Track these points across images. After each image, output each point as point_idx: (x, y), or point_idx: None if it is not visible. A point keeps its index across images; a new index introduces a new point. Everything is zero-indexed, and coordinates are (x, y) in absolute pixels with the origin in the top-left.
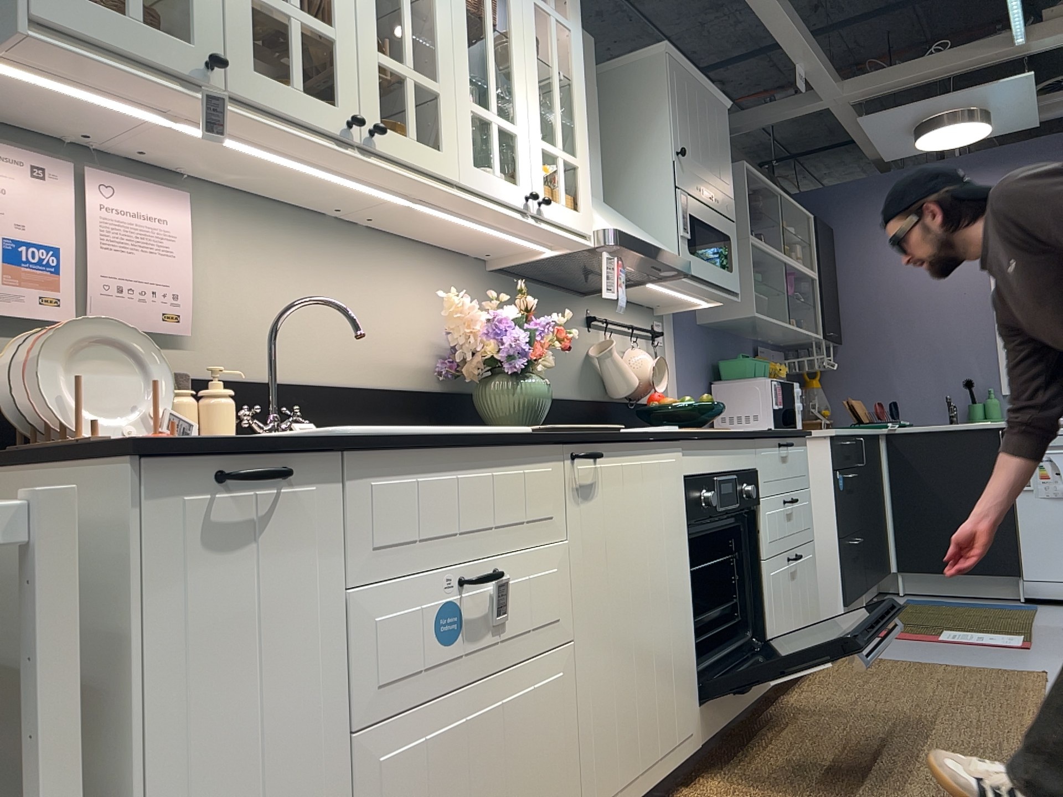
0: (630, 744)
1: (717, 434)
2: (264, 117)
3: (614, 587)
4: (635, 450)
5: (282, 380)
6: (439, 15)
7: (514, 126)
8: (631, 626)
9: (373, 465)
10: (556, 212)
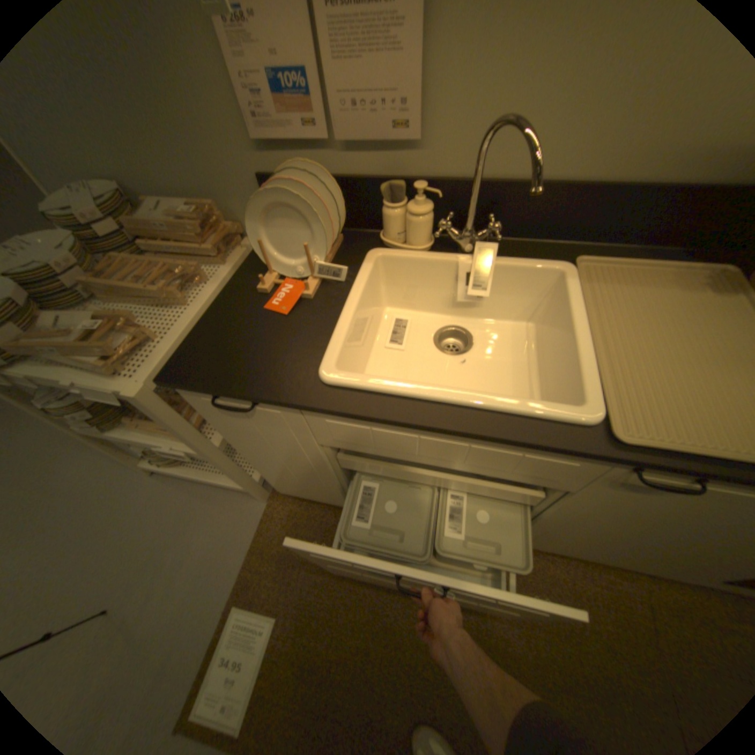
0: (586, 553)
1: None
2: None
3: (636, 527)
4: None
5: (516, 177)
6: None
7: None
8: (645, 542)
9: (331, 416)
10: None
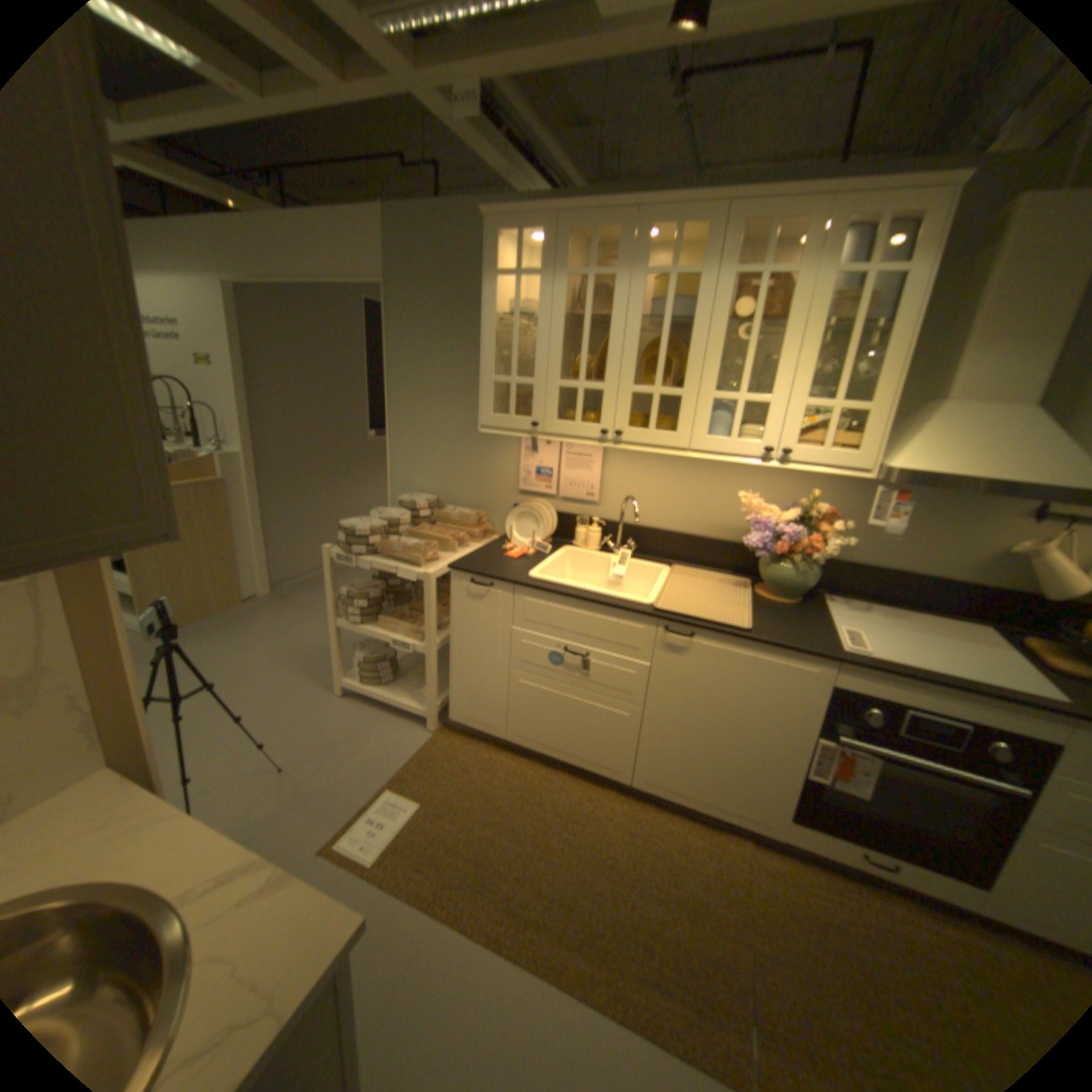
0: (687, 783)
1: (923, 680)
2: (562, 440)
3: (693, 707)
4: (749, 647)
5: (643, 526)
6: (693, 342)
7: (766, 398)
8: (708, 734)
9: (529, 594)
10: (810, 456)
